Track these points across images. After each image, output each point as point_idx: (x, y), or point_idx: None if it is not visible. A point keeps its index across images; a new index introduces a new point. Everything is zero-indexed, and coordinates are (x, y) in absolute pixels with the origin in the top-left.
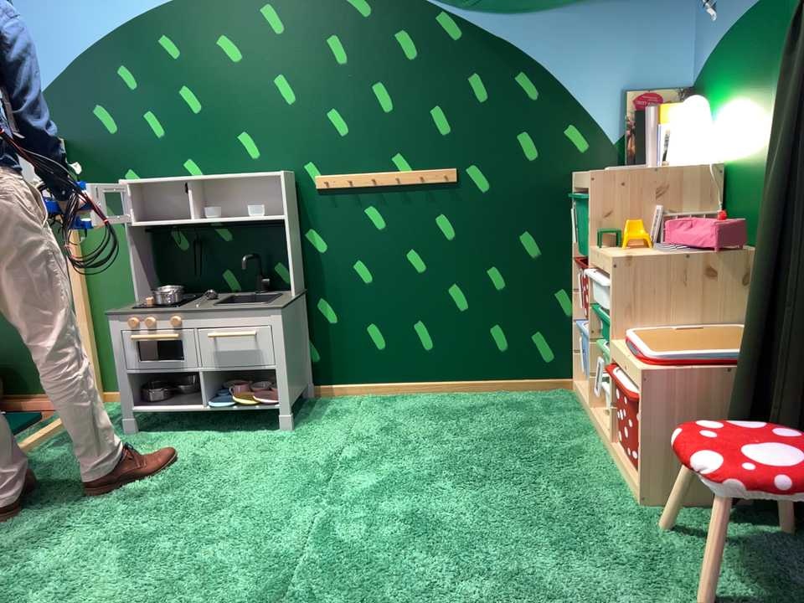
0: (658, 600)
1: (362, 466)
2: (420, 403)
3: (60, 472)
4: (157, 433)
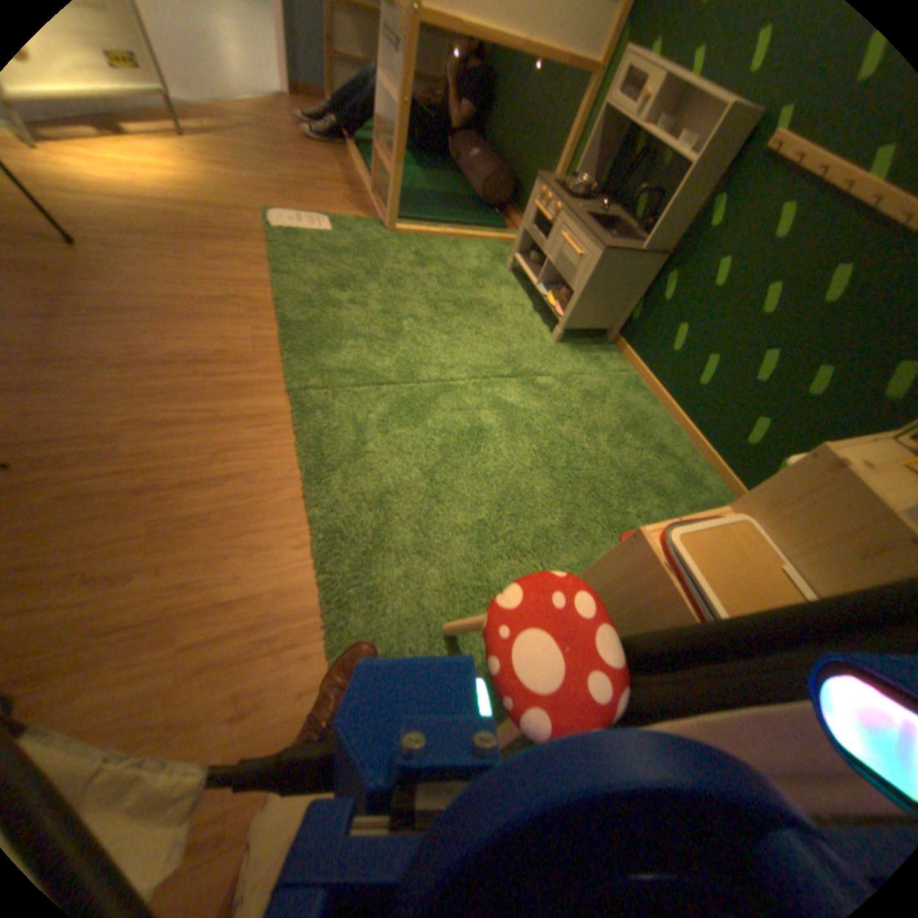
0: (445, 593)
1: (530, 391)
2: (648, 408)
3: (454, 260)
4: (516, 281)
